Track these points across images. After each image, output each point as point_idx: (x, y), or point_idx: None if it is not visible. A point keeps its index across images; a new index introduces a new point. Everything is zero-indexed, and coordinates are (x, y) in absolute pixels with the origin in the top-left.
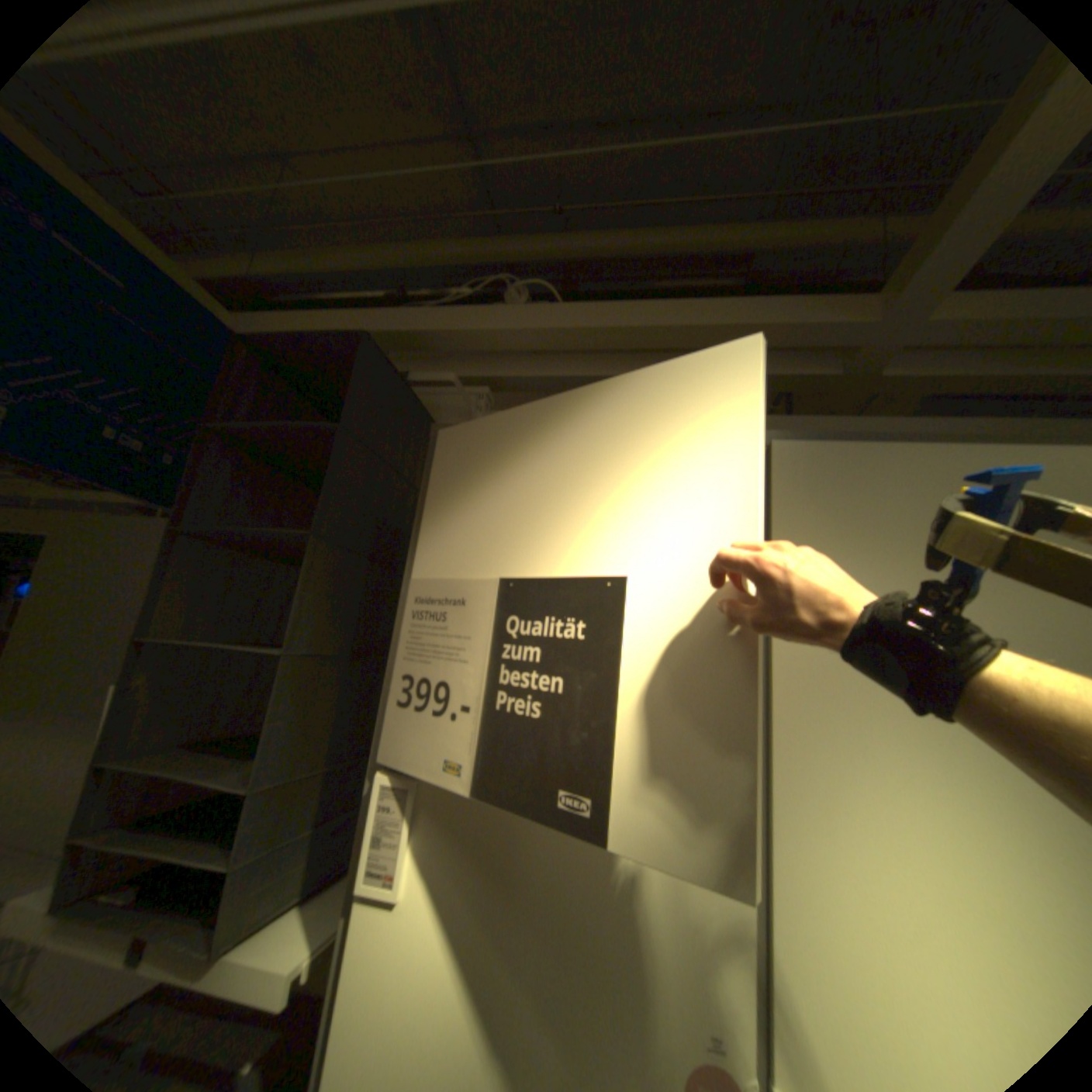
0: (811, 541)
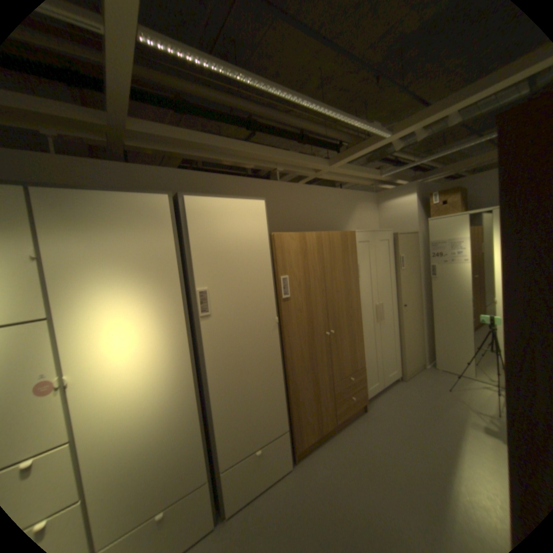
0: (54, 227)
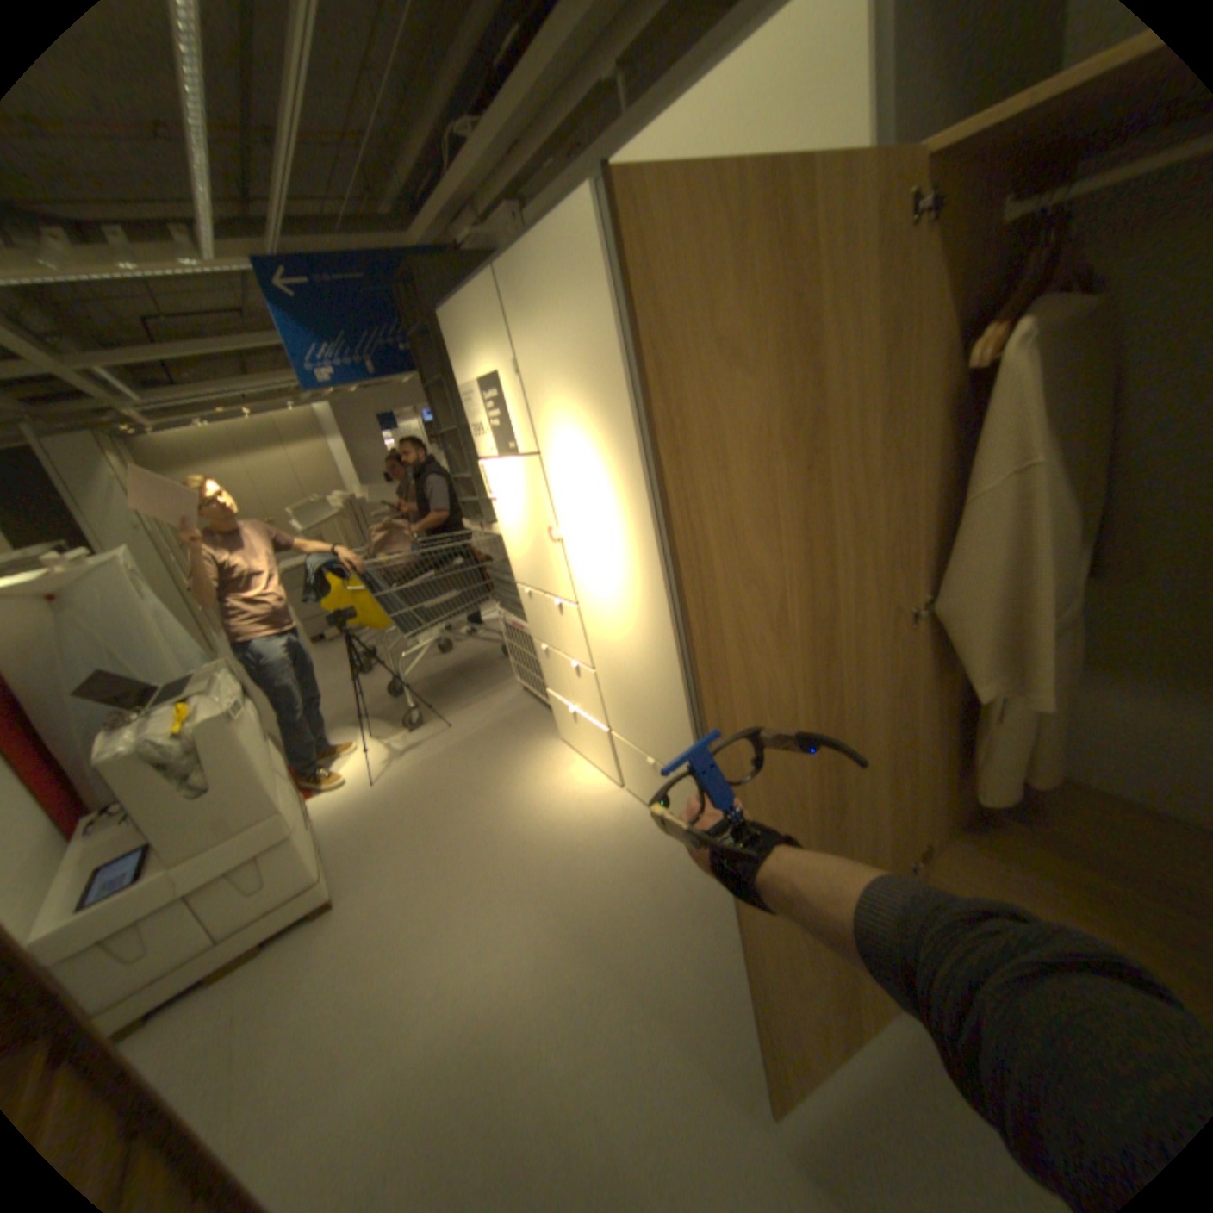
0: (514, 322)
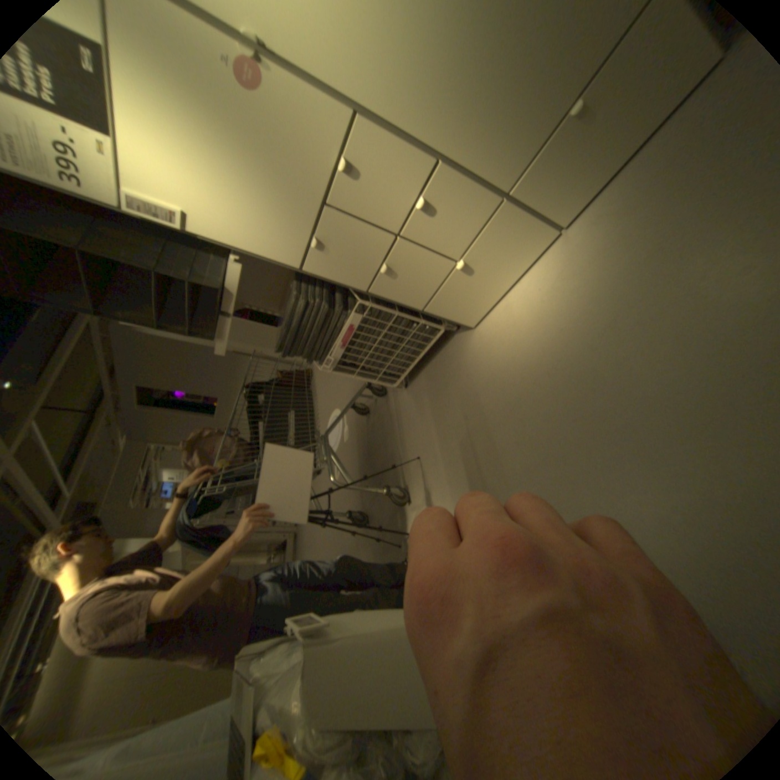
0: None
